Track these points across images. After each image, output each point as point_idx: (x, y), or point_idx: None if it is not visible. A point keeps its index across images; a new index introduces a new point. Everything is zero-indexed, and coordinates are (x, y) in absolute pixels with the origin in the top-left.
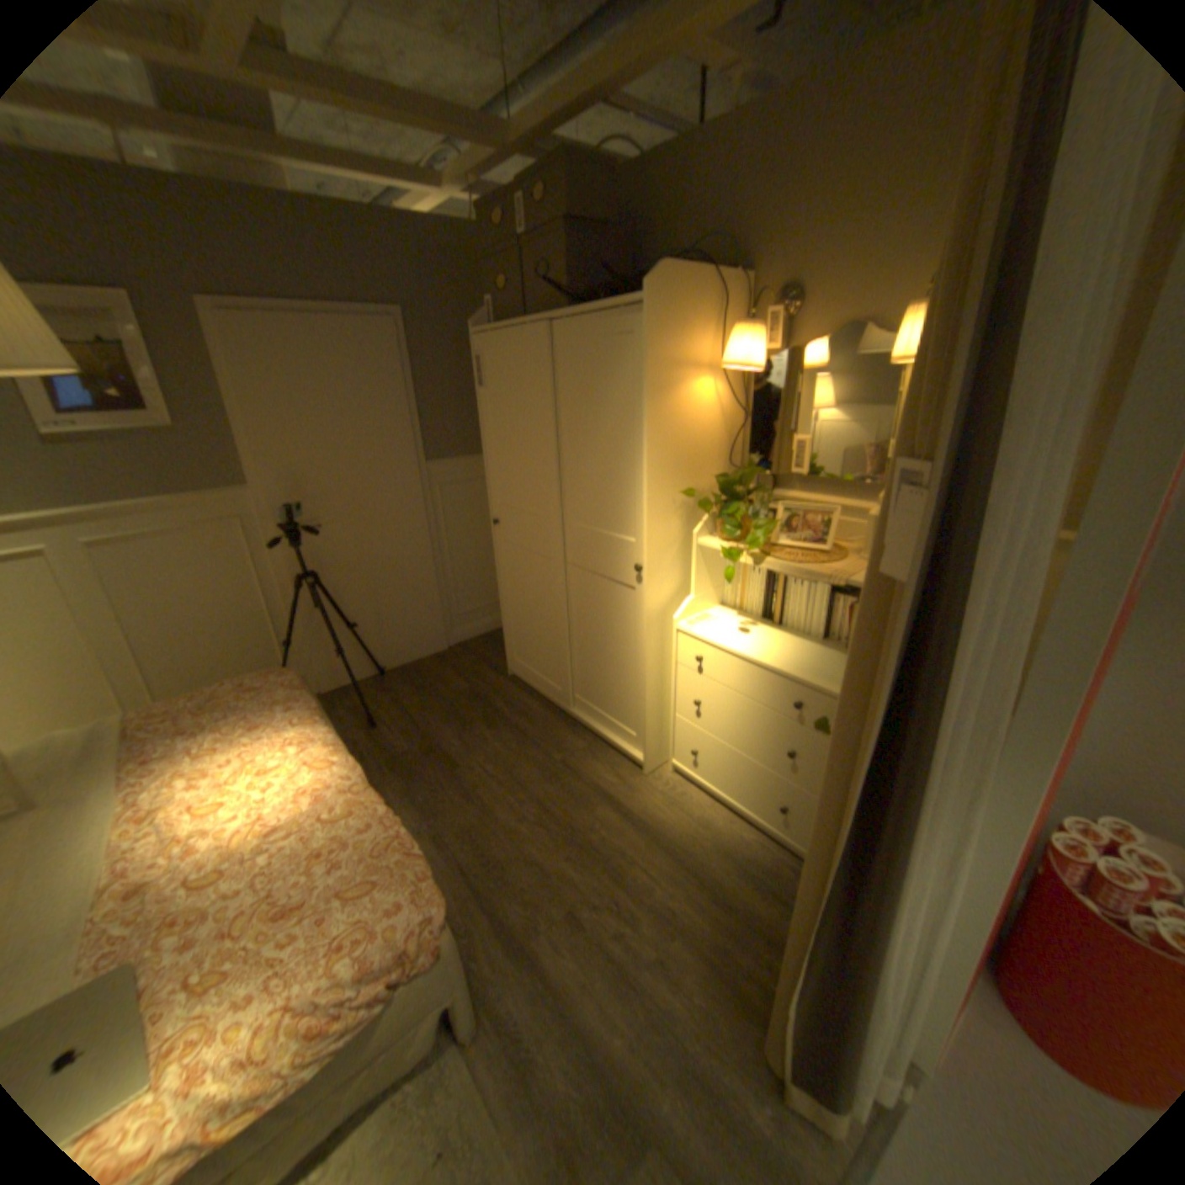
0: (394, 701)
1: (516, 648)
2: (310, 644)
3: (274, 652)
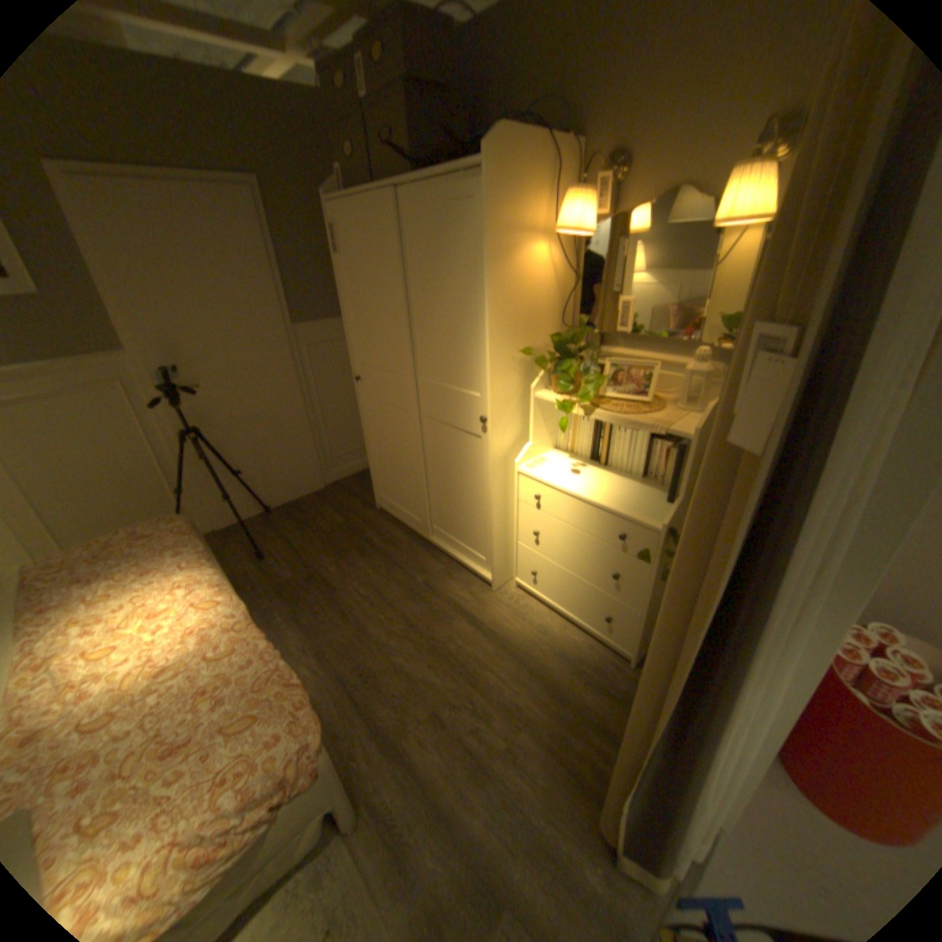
0: (279, 535)
1: (382, 486)
2: (200, 490)
3: (168, 498)
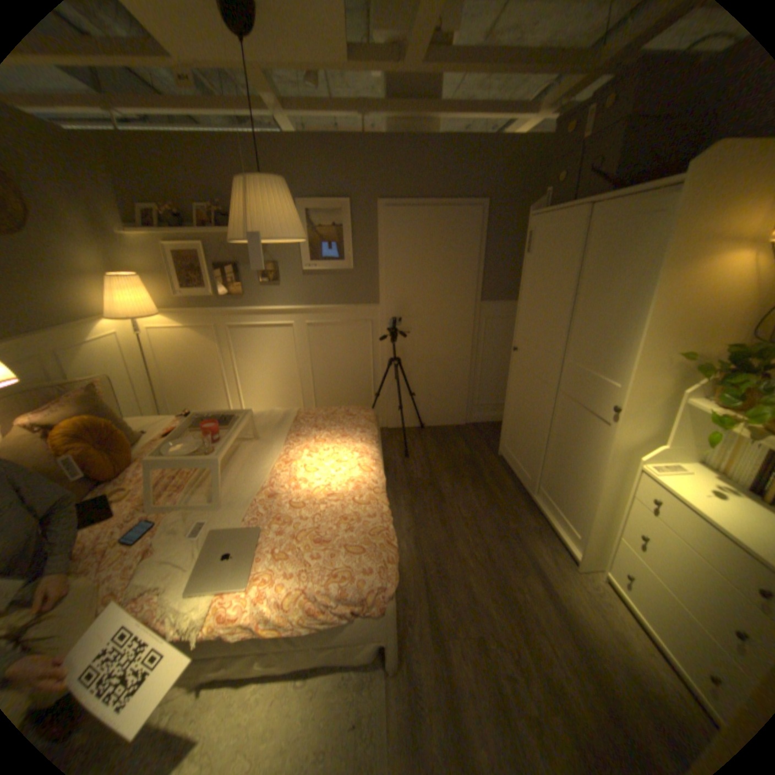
0: (423, 446)
1: (508, 438)
2: (389, 398)
3: (371, 398)
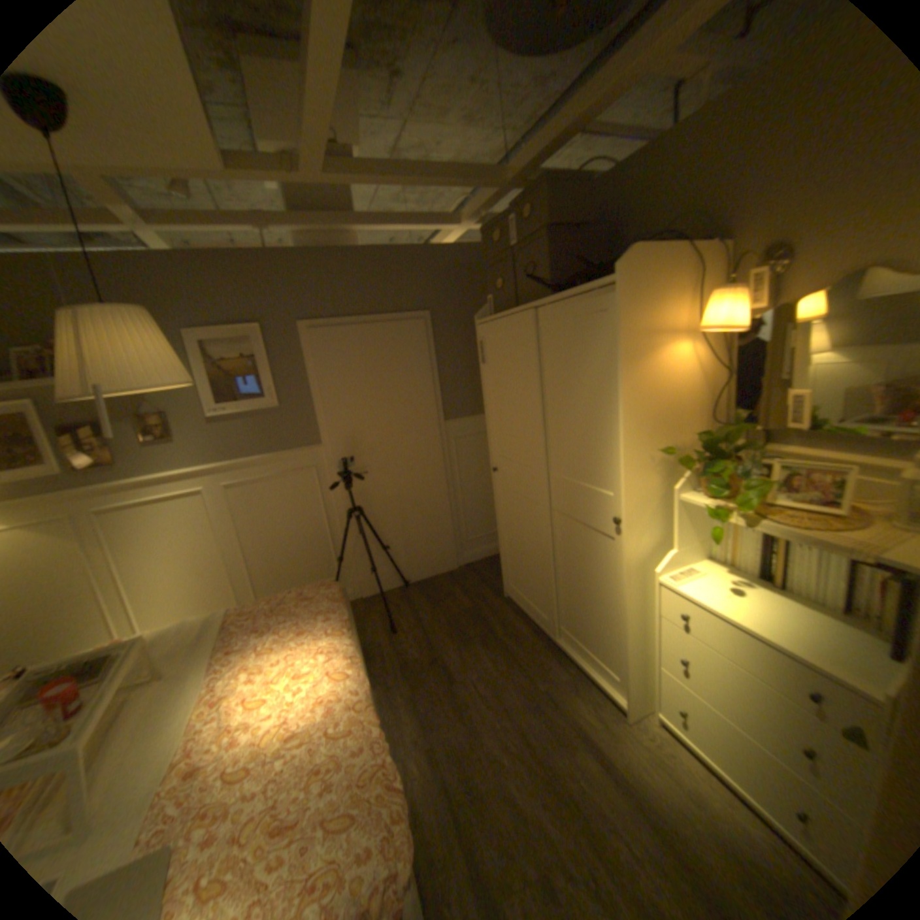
0: (413, 610)
1: (511, 575)
2: (357, 559)
3: (333, 564)
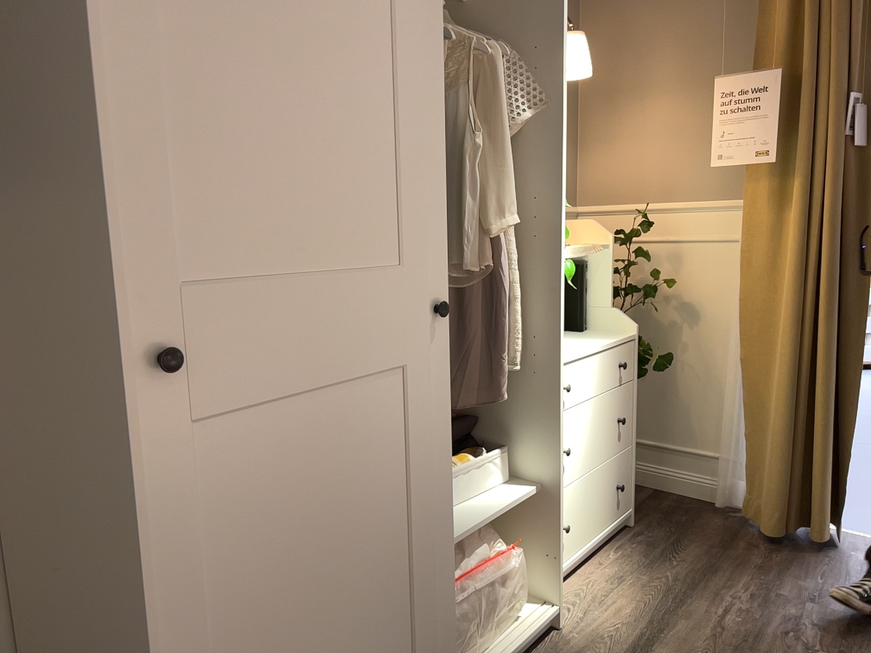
0: None
1: None
2: None
3: None
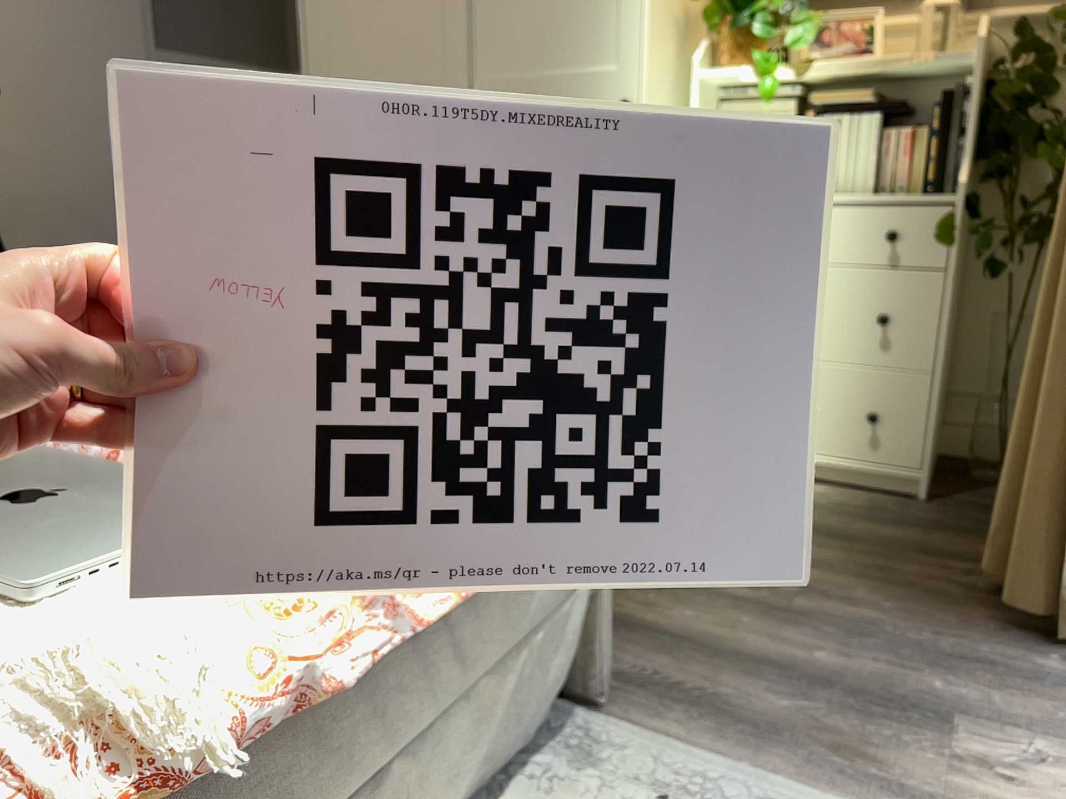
0: None
1: None
2: None
3: None
